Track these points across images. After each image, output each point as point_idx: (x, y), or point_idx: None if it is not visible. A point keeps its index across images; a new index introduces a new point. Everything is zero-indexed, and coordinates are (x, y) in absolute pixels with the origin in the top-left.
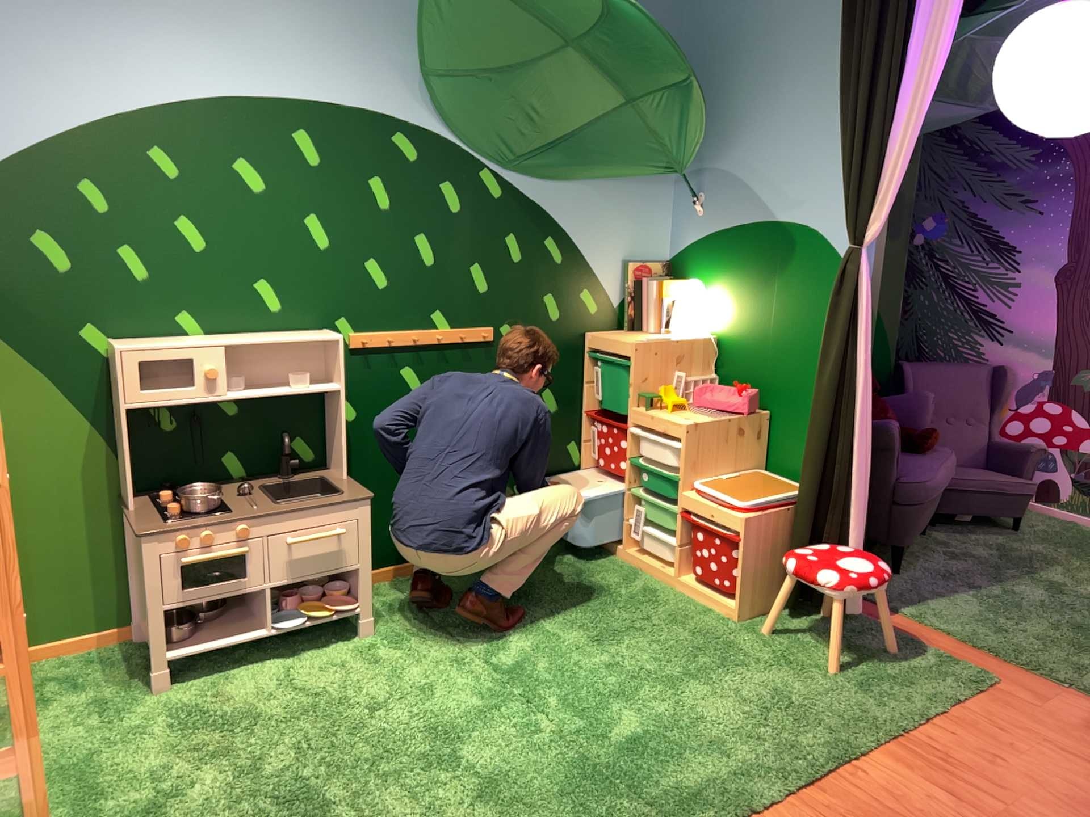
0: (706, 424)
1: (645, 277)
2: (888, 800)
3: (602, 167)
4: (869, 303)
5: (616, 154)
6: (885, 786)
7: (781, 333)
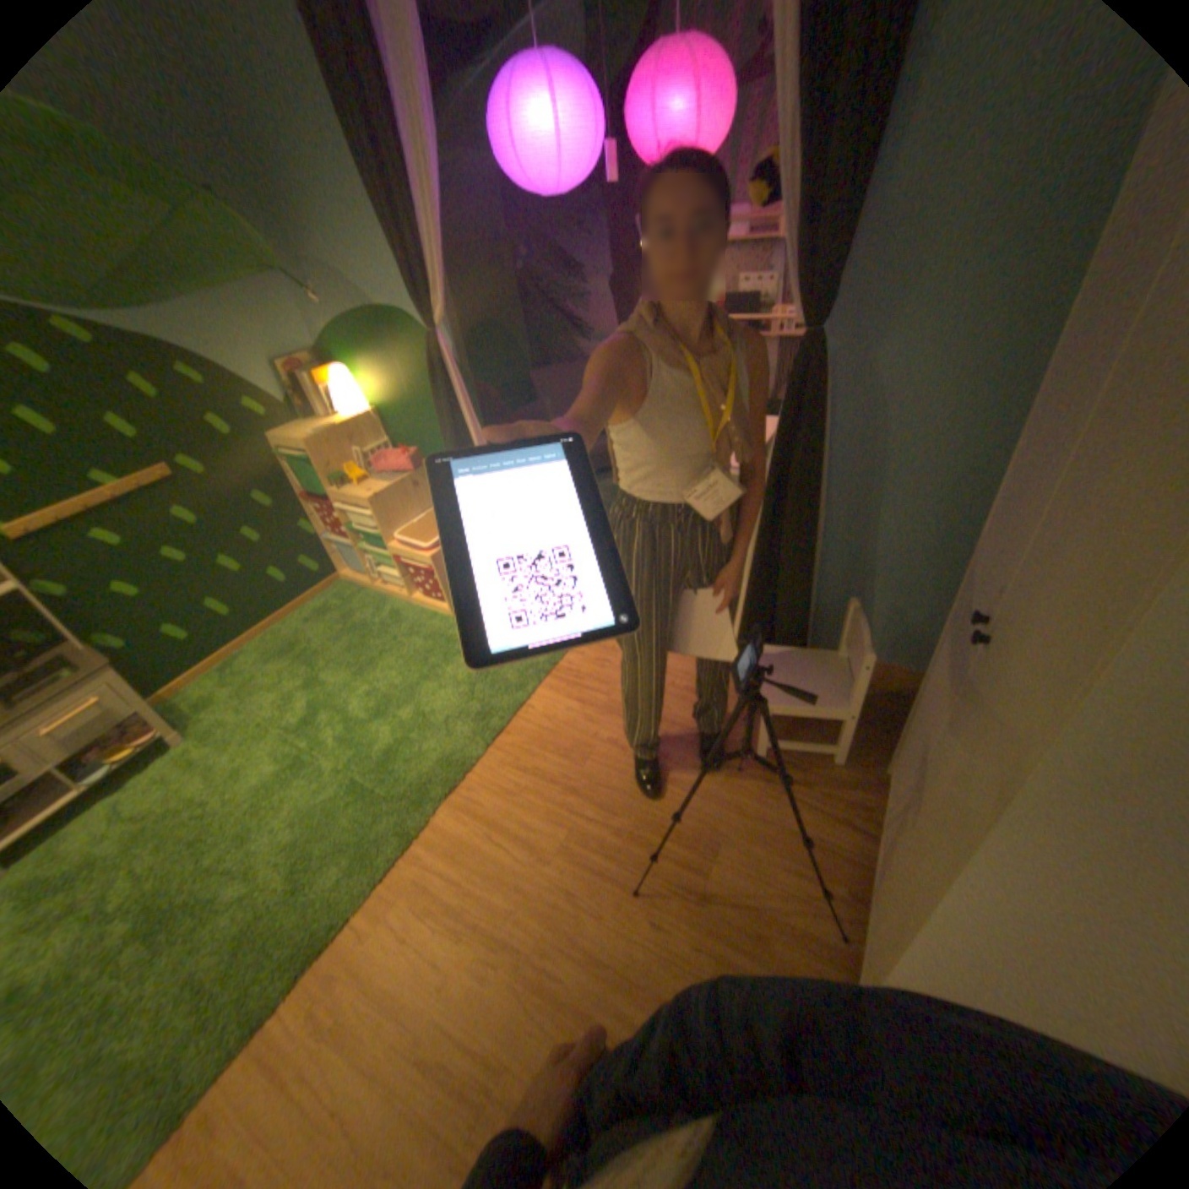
0: (382, 493)
1: (296, 371)
2: (544, 724)
3: (193, 283)
4: (458, 376)
5: (199, 266)
6: (542, 714)
7: (415, 402)
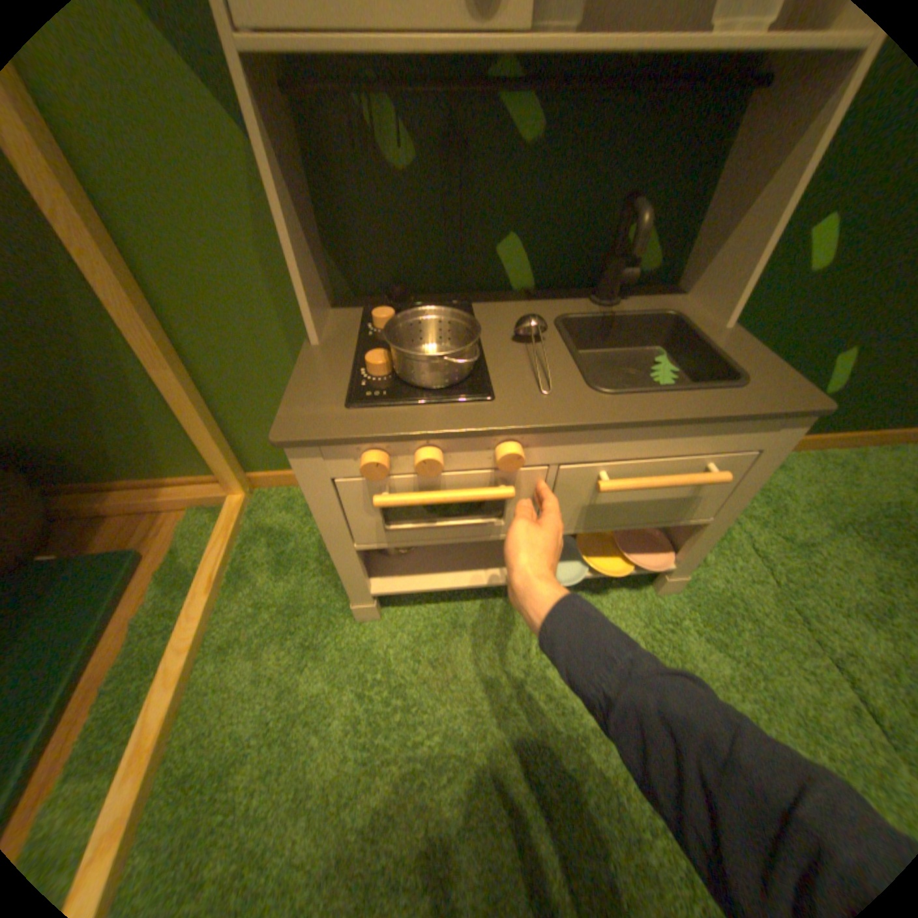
0: None
1: None
2: None
3: None
4: None
5: None
6: None
7: None
